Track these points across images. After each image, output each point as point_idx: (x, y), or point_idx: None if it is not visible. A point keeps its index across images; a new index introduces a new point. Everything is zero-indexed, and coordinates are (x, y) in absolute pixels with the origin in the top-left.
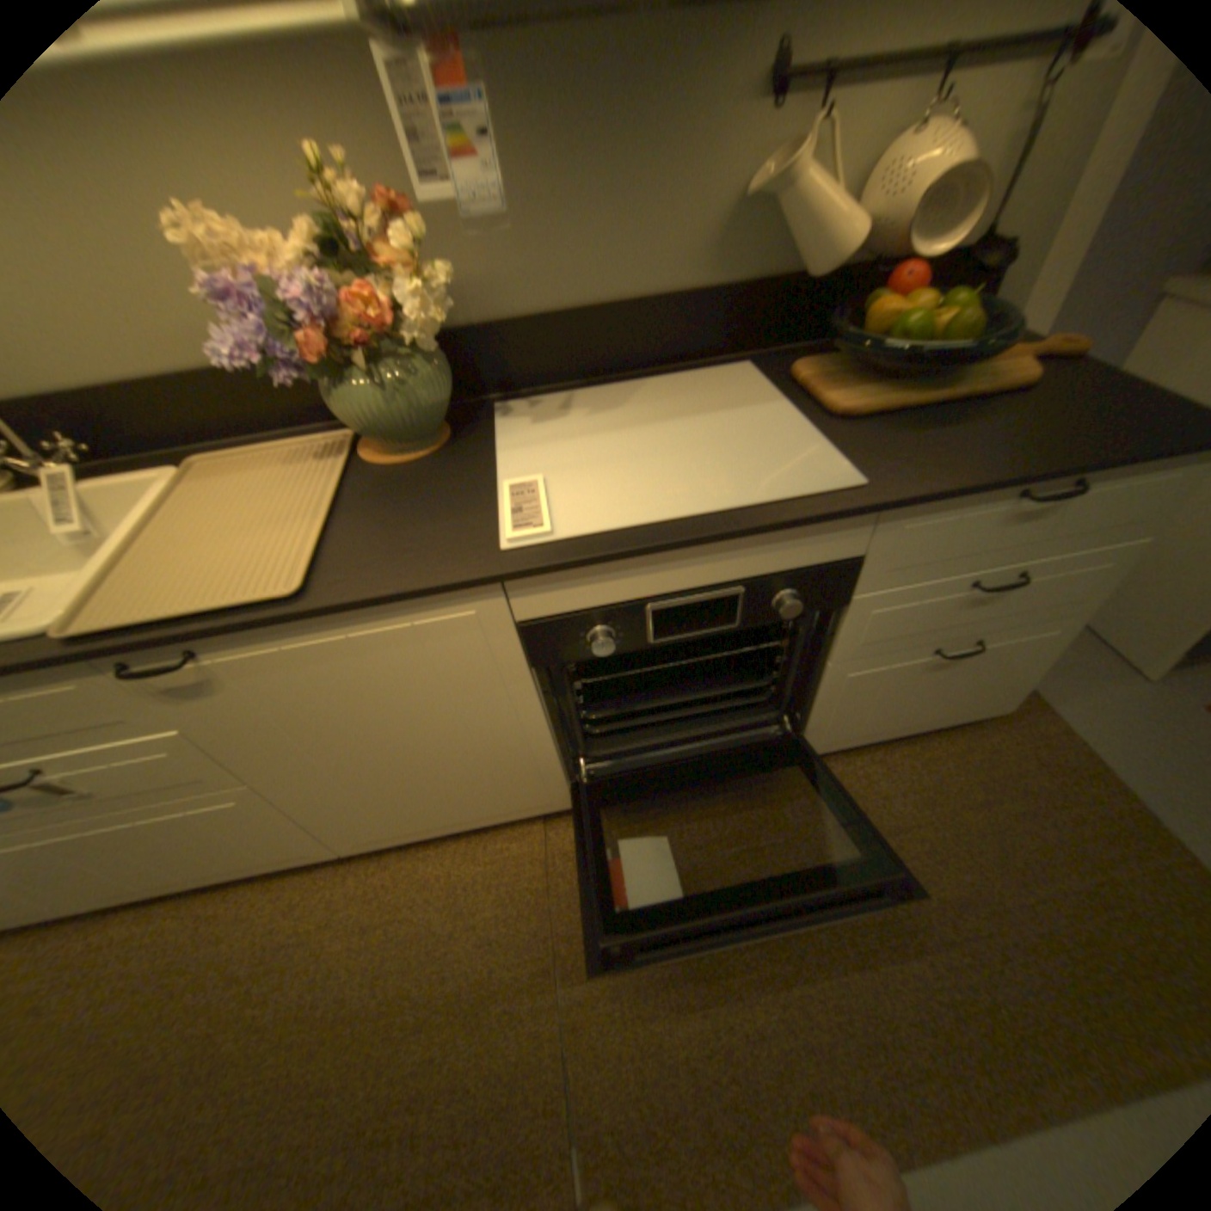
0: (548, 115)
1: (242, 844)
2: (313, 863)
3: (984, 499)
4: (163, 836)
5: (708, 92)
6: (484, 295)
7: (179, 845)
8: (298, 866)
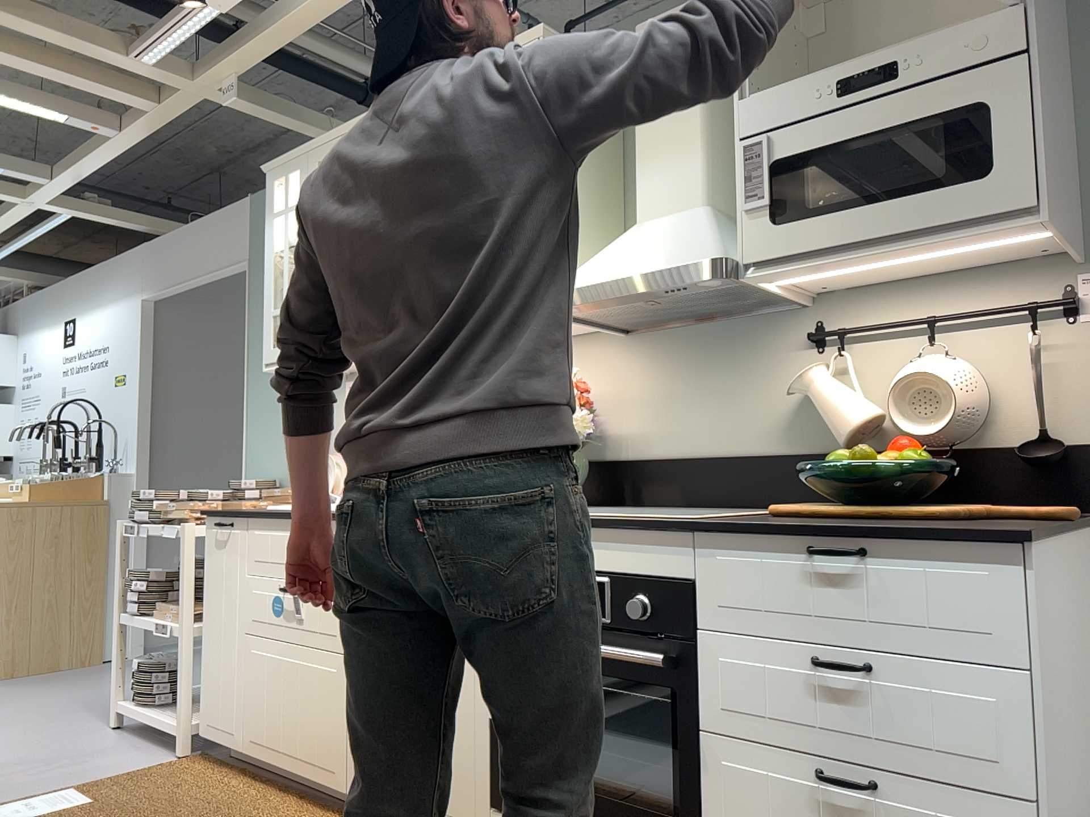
0: (684, 356)
1: (318, 724)
2: (332, 789)
3: (775, 546)
4: (299, 685)
5: (772, 345)
6: (638, 442)
7: (299, 701)
8: (325, 786)
